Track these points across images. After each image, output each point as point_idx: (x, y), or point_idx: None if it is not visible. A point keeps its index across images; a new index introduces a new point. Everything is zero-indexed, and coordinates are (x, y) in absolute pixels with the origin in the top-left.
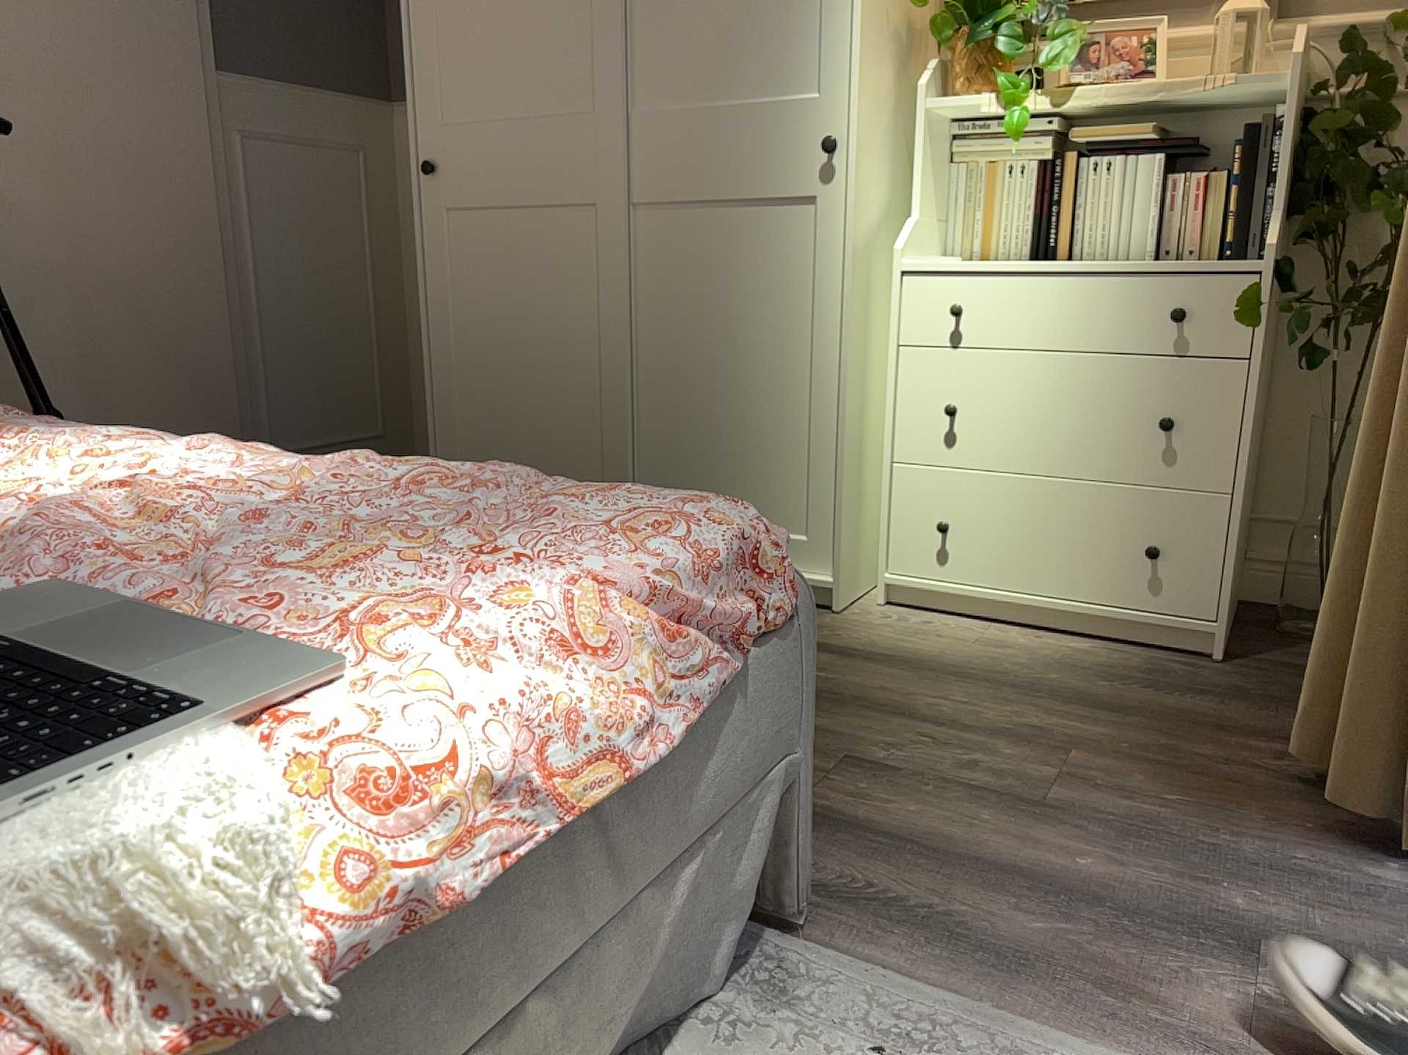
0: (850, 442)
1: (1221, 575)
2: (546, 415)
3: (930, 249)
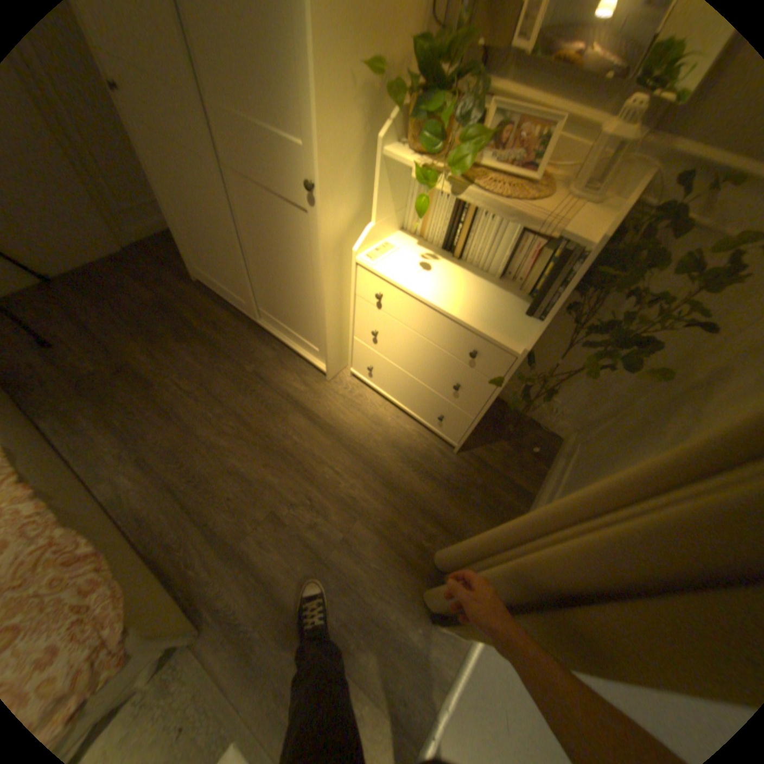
0: (331, 330)
1: (462, 435)
2: (214, 253)
3: (387, 232)
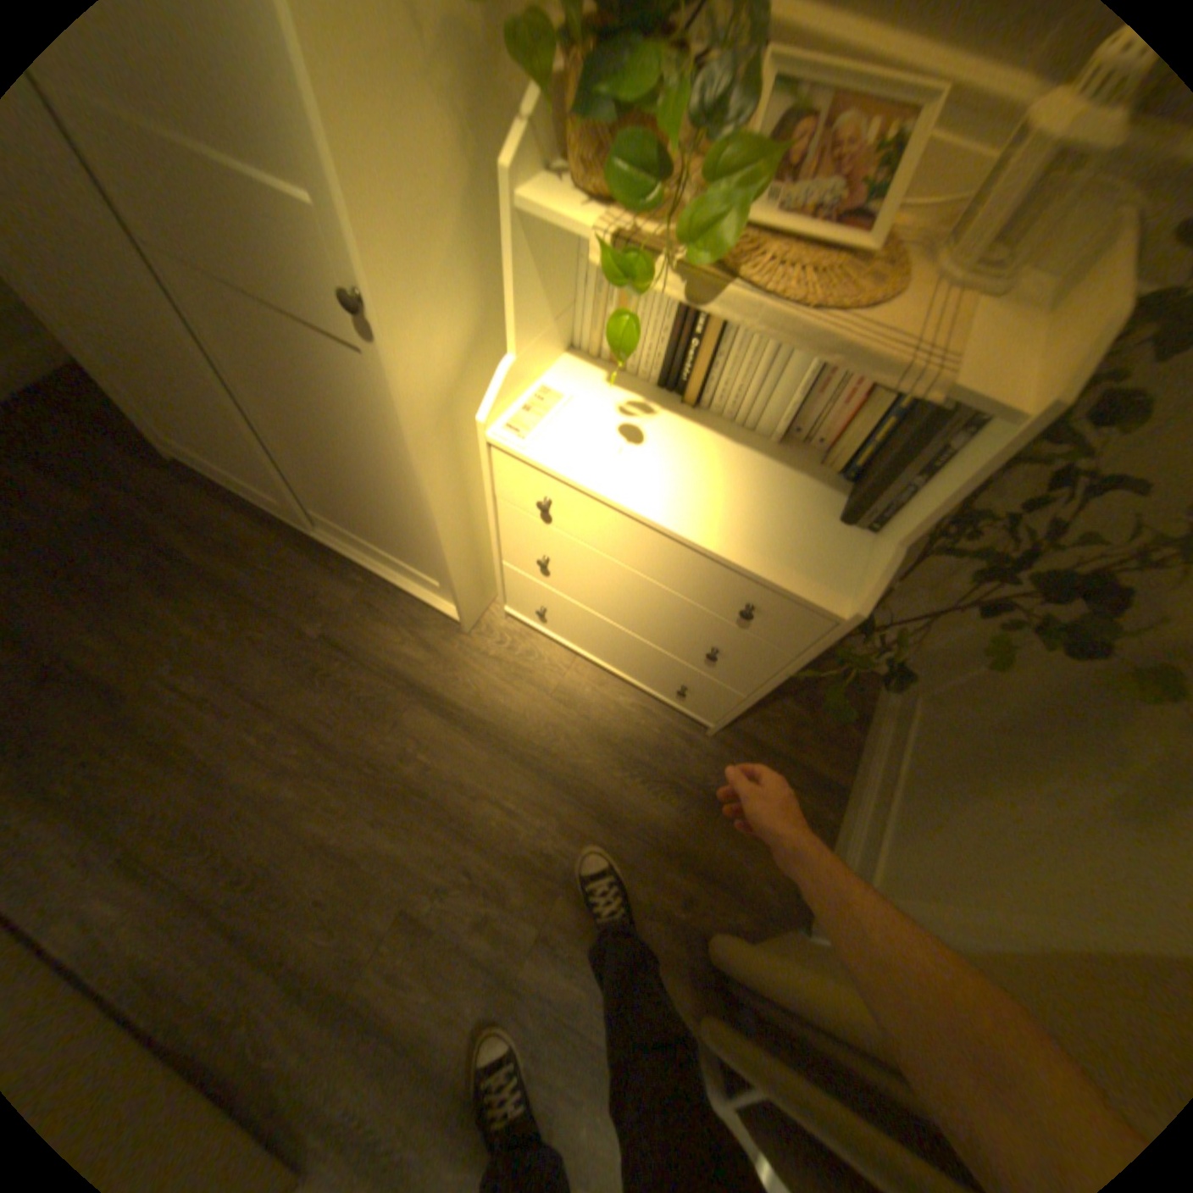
0: (457, 559)
1: (723, 715)
2: (190, 417)
3: (543, 364)
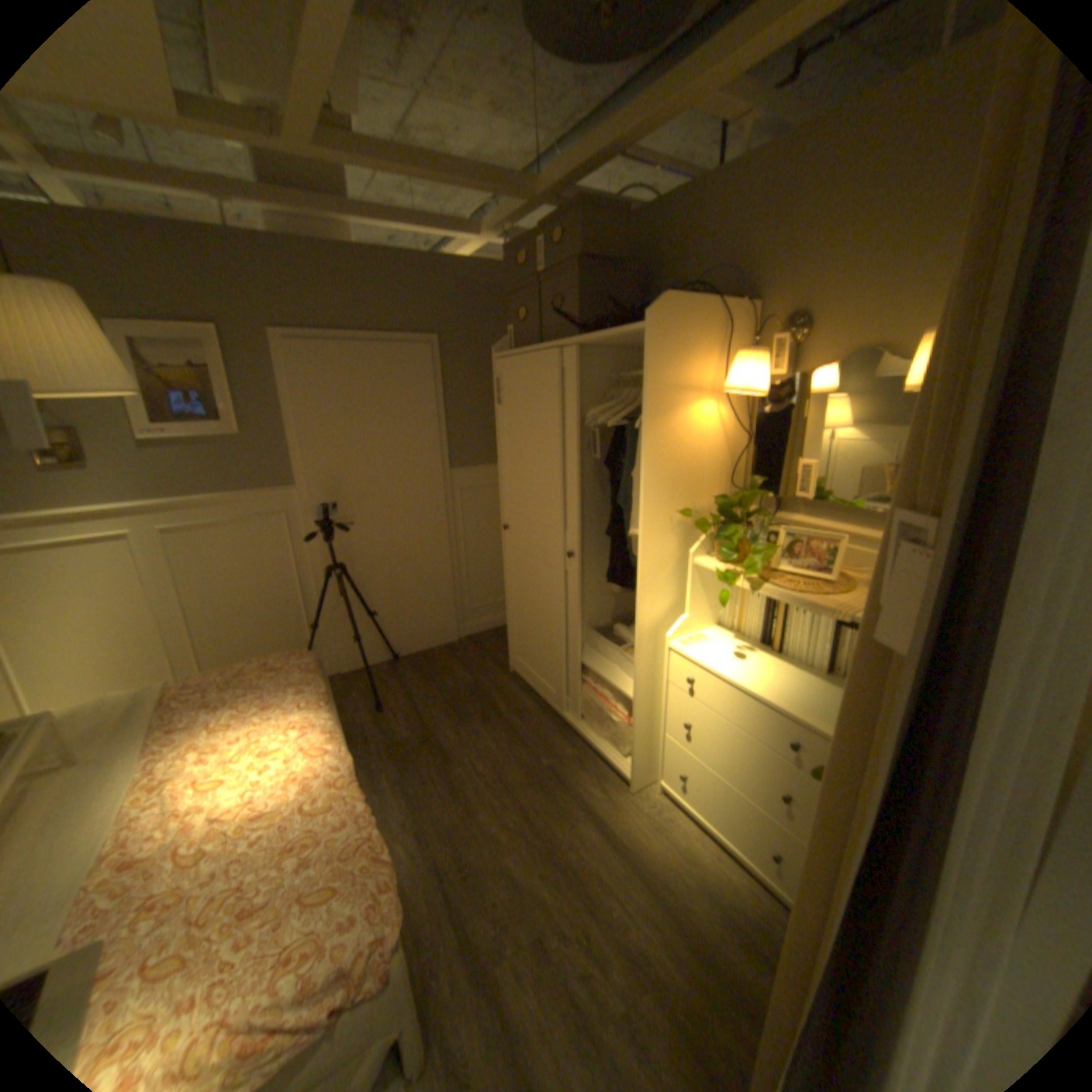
0: (640, 720)
1: None
2: (539, 642)
3: (702, 625)
